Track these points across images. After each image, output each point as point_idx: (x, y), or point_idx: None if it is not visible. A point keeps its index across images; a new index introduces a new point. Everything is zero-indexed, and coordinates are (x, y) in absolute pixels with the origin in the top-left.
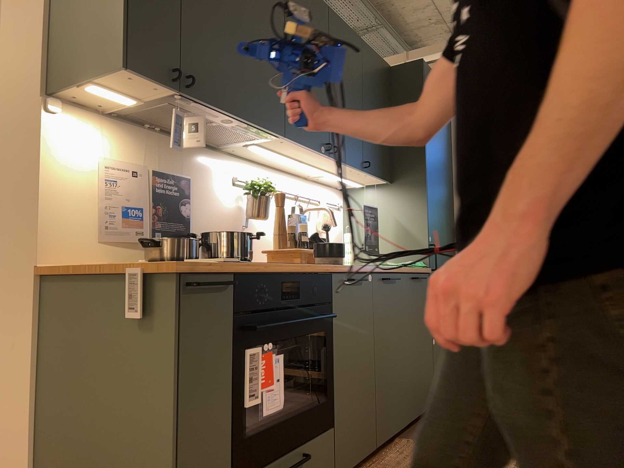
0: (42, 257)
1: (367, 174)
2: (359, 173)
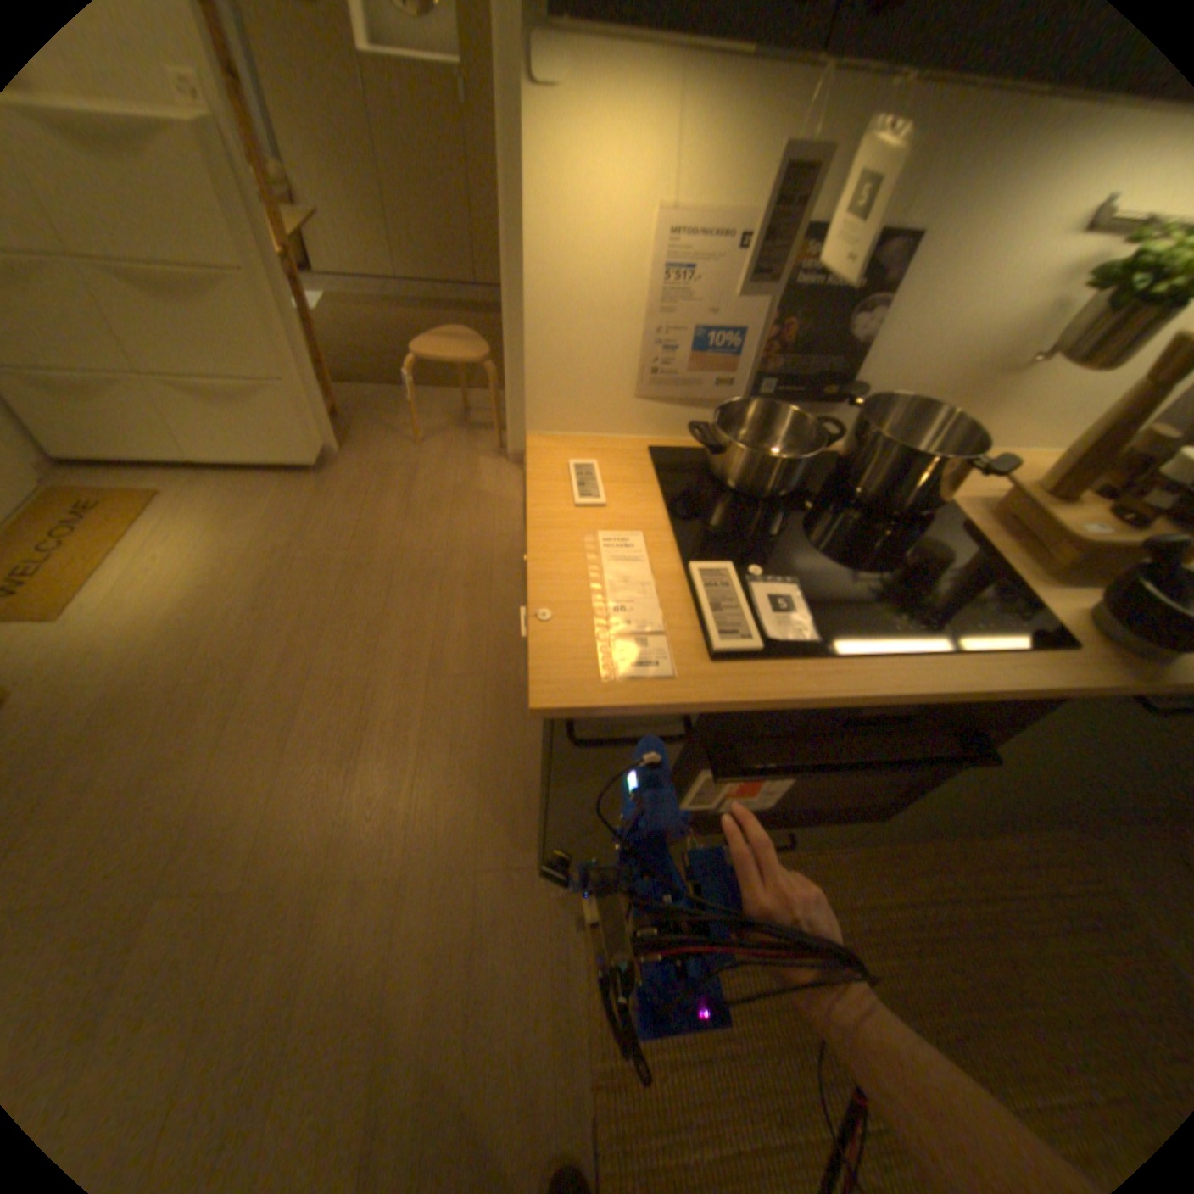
0: (532, 421)
1: None
2: None
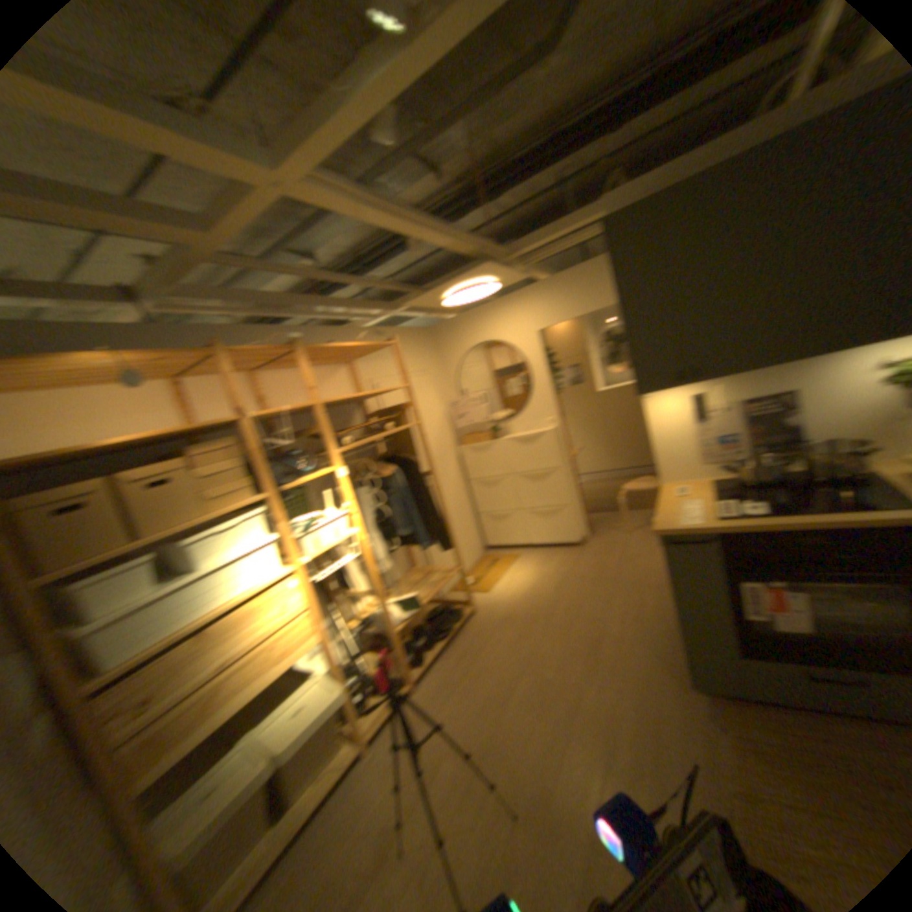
0: (664, 480)
1: None
2: None
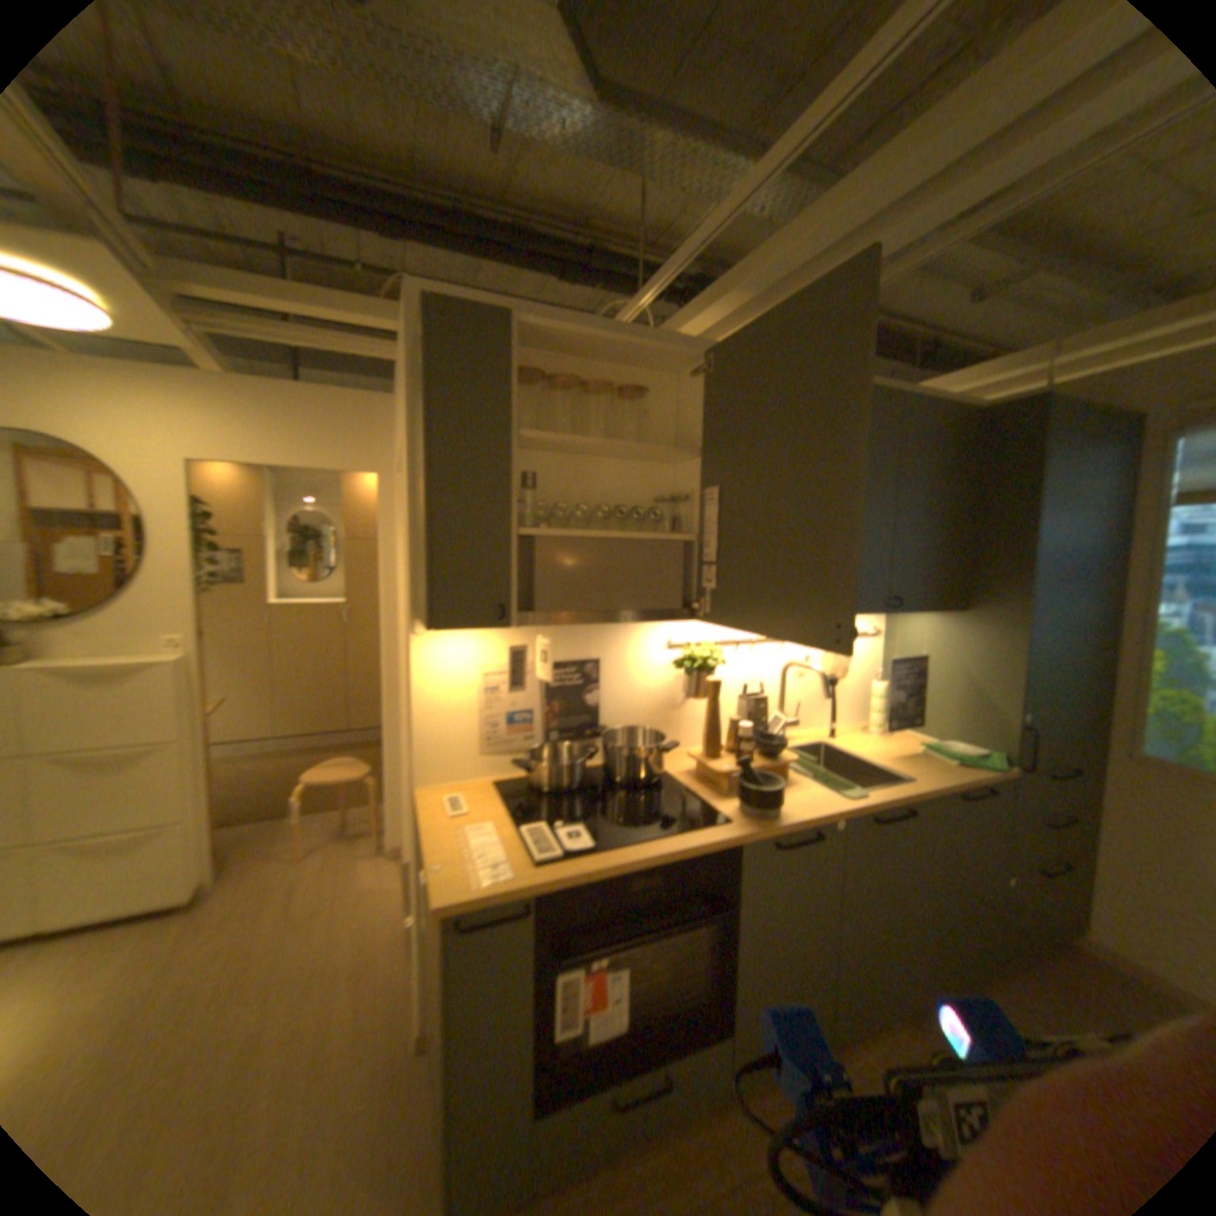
0: (416, 783)
1: (900, 613)
2: (884, 612)
